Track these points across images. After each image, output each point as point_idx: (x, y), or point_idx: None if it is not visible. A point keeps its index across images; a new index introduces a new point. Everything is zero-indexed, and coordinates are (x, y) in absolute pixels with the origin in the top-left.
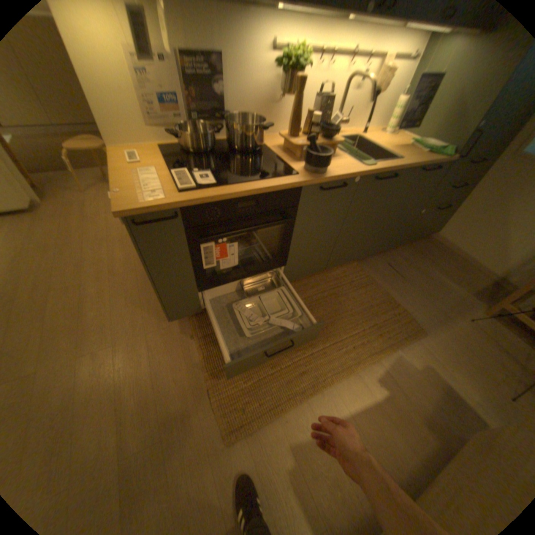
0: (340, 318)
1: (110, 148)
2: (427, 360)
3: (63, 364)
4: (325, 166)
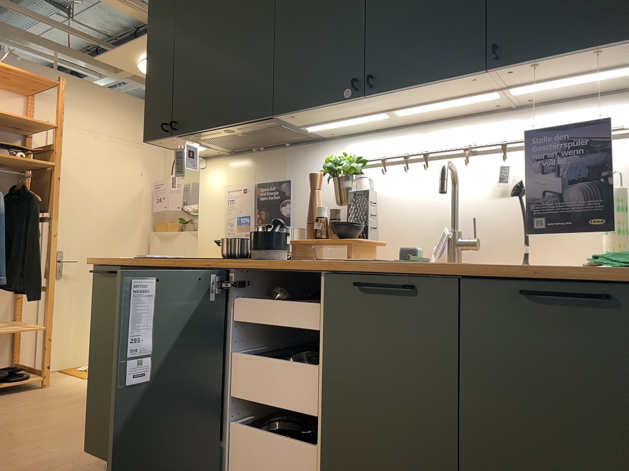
0: None
1: None
2: None
3: (22, 441)
4: (270, 251)
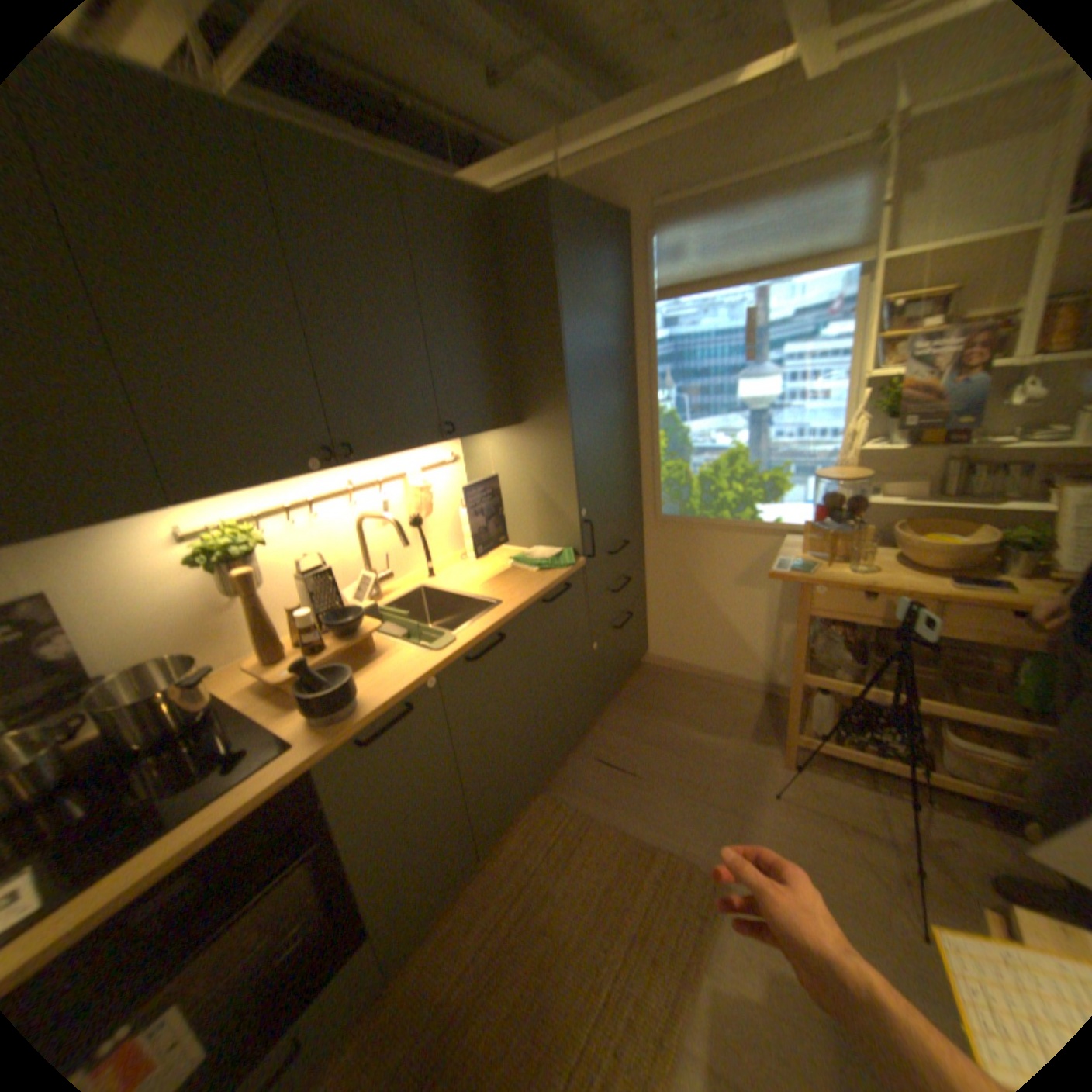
0: (556, 980)
1: None
2: (760, 958)
3: None
4: (350, 698)
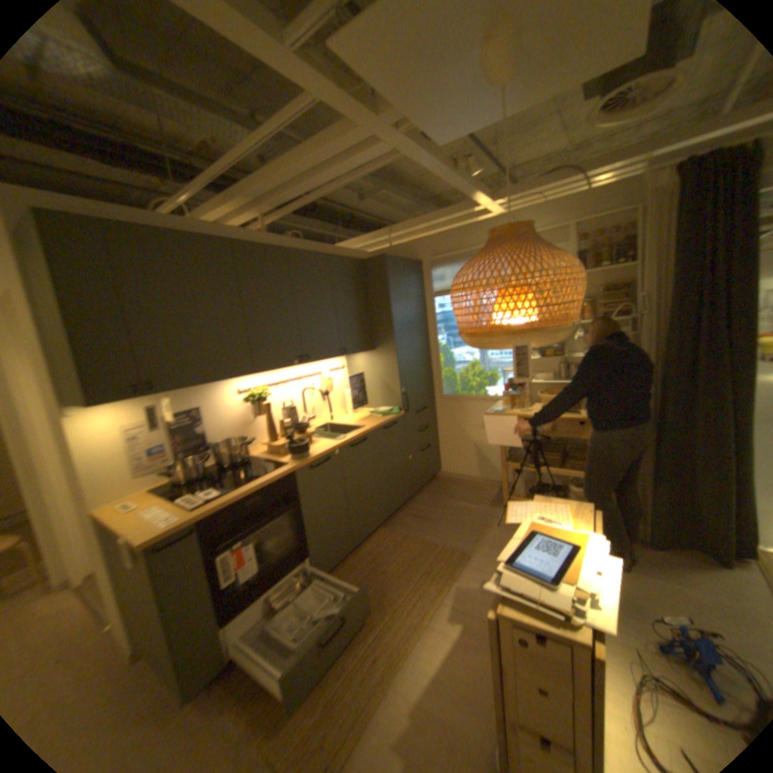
0: (388, 588)
1: (91, 513)
2: (479, 578)
3: None
4: (306, 452)
